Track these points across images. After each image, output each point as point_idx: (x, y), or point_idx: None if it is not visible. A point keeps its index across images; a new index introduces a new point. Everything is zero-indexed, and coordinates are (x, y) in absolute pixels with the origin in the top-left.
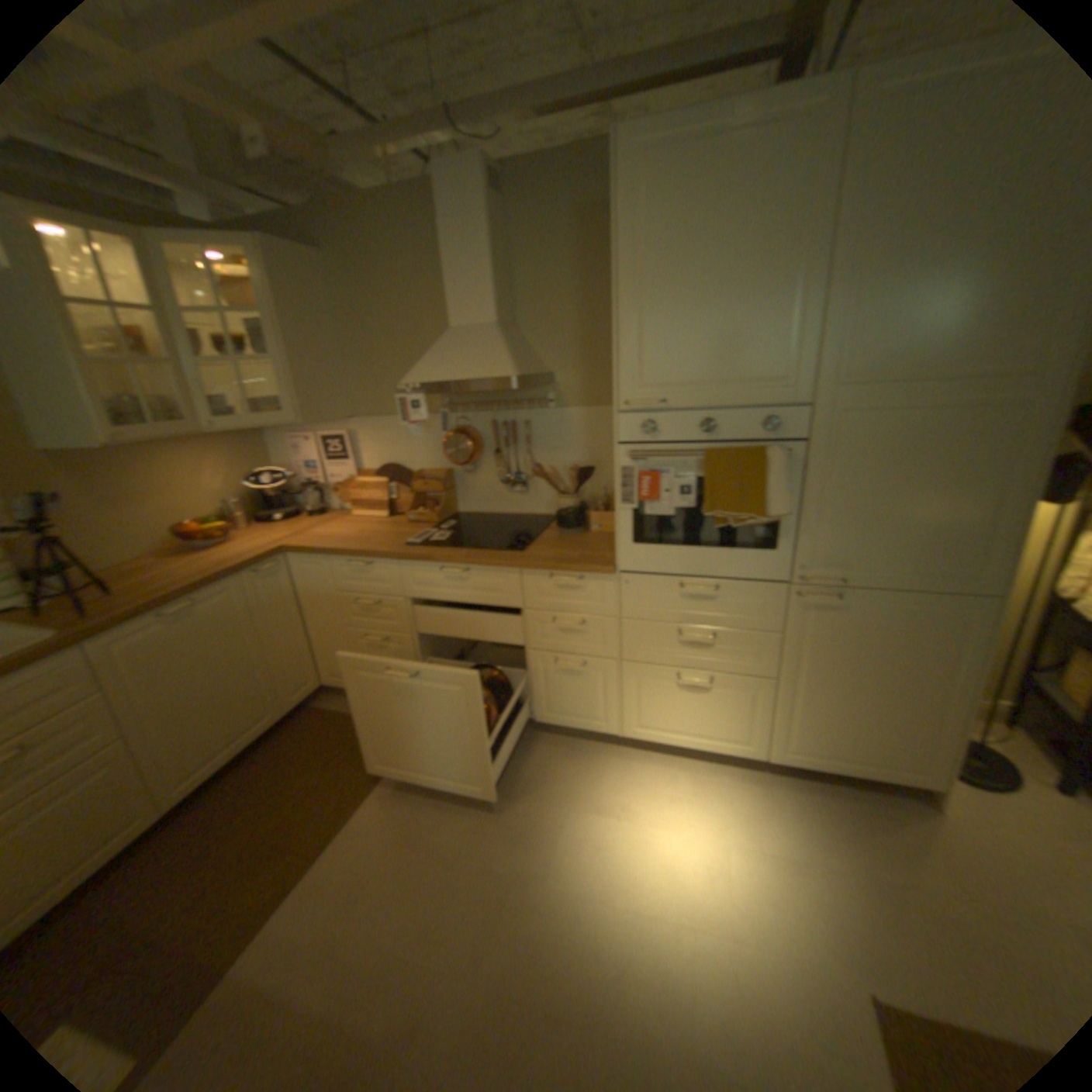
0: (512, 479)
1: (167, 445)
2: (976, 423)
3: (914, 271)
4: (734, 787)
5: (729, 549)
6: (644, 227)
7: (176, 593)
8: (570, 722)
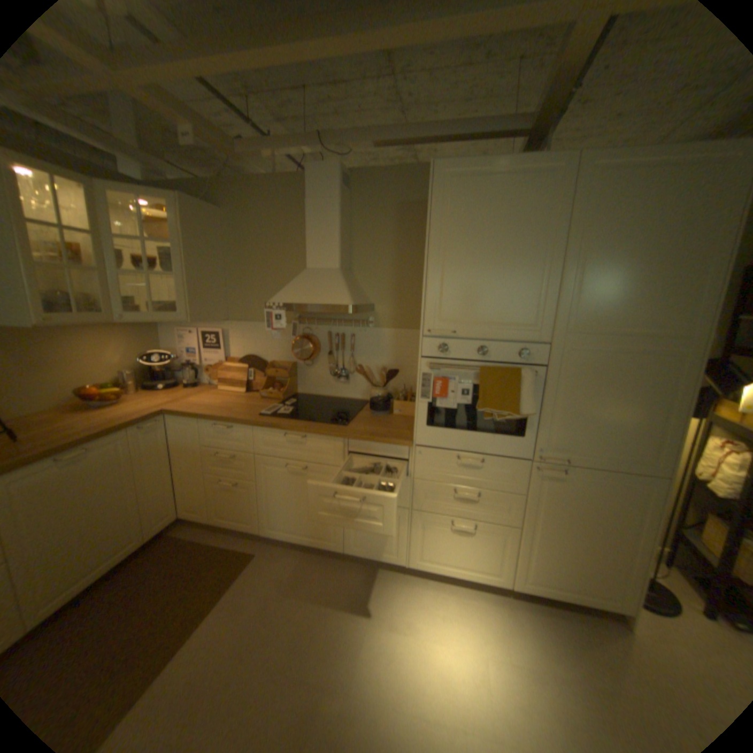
0: (340, 373)
1: (86, 328)
2: (653, 365)
3: (616, 269)
4: (489, 609)
5: (493, 435)
6: (450, 222)
7: (78, 441)
8: (371, 554)
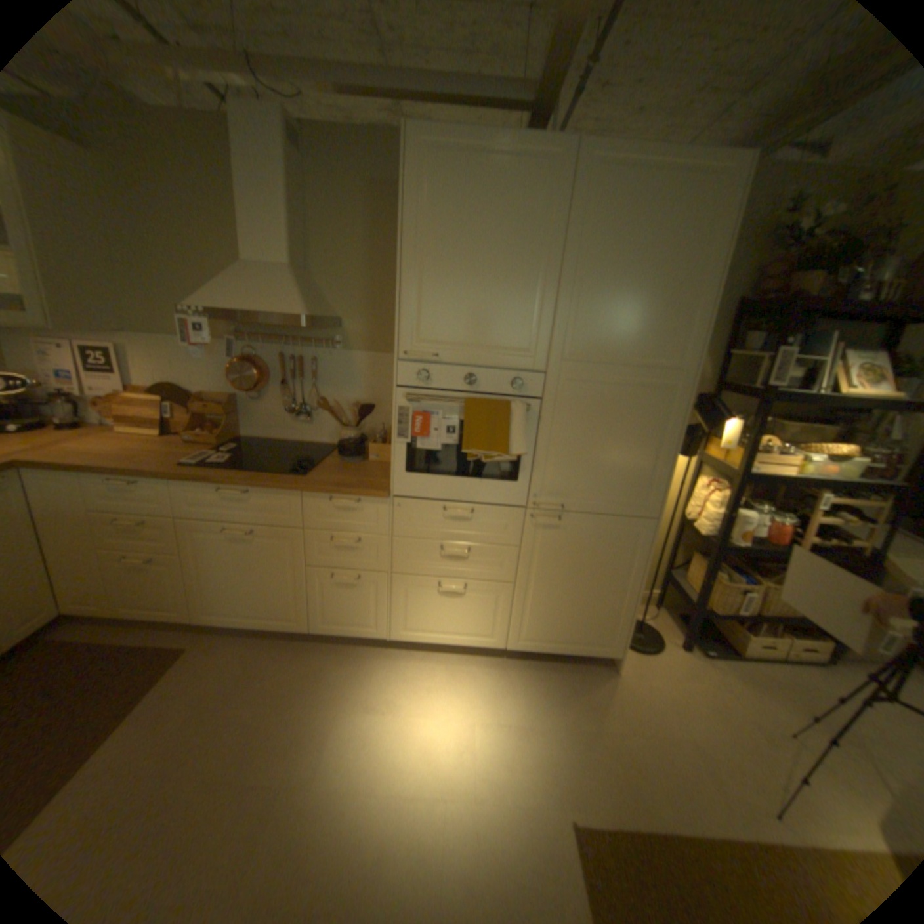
0: (299, 409)
1: None
2: (646, 398)
3: (614, 288)
4: (480, 673)
5: (484, 480)
6: (429, 211)
7: None
8: (344, 631)
